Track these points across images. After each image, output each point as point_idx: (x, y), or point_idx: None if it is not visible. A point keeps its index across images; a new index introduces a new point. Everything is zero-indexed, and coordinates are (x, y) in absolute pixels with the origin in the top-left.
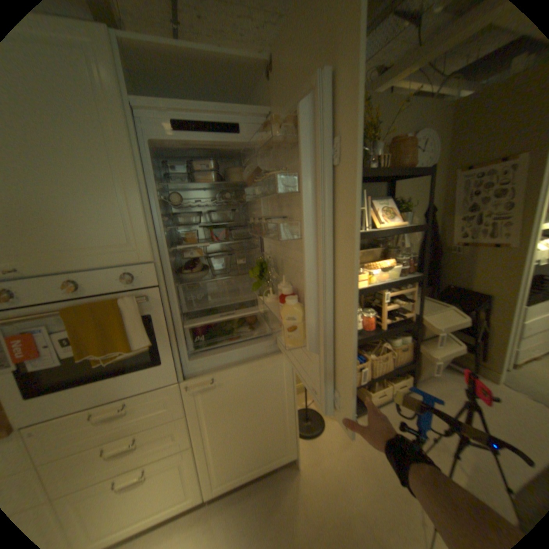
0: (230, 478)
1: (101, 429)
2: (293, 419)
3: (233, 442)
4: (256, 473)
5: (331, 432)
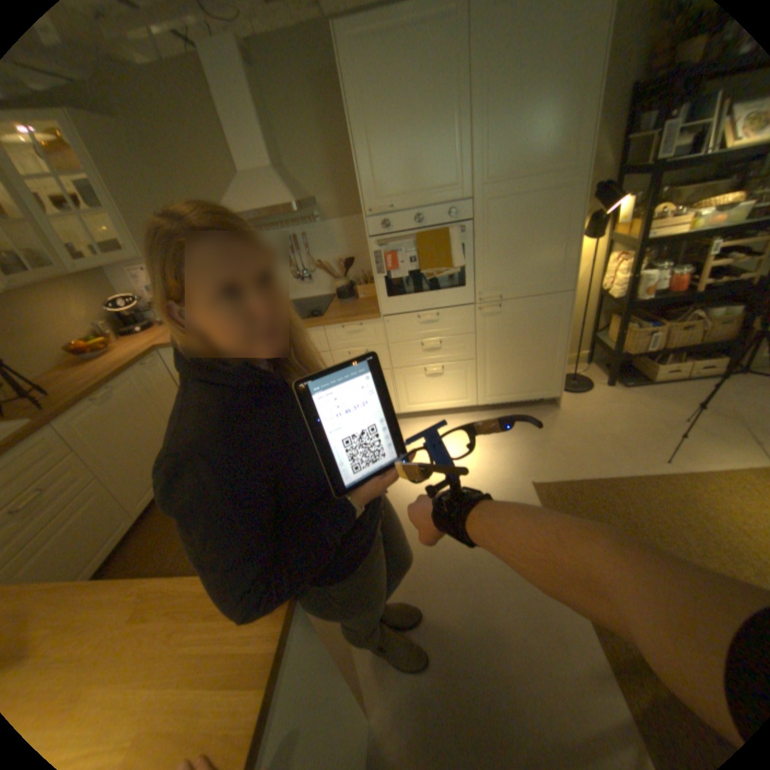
0: (500, 394)
1: (422, 329)
2: (563, 358)
3: (507, 364)
4: (521, 397)
5: (599, 392)
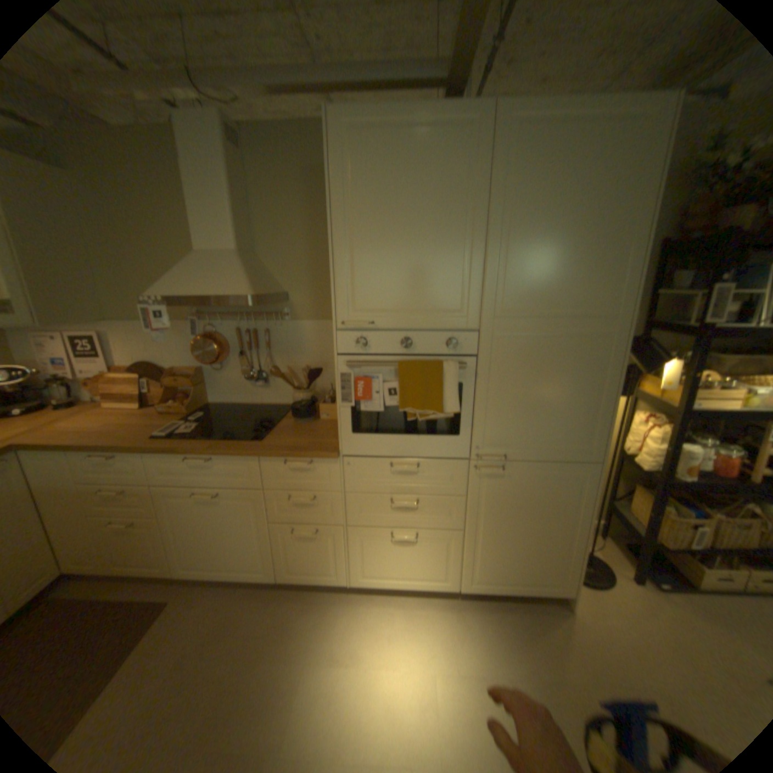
0: (494, 584)
1: (395, 481)
2: (584, 549)
3: (507, 546)
4: (523, 593)
5: (627, 594)
